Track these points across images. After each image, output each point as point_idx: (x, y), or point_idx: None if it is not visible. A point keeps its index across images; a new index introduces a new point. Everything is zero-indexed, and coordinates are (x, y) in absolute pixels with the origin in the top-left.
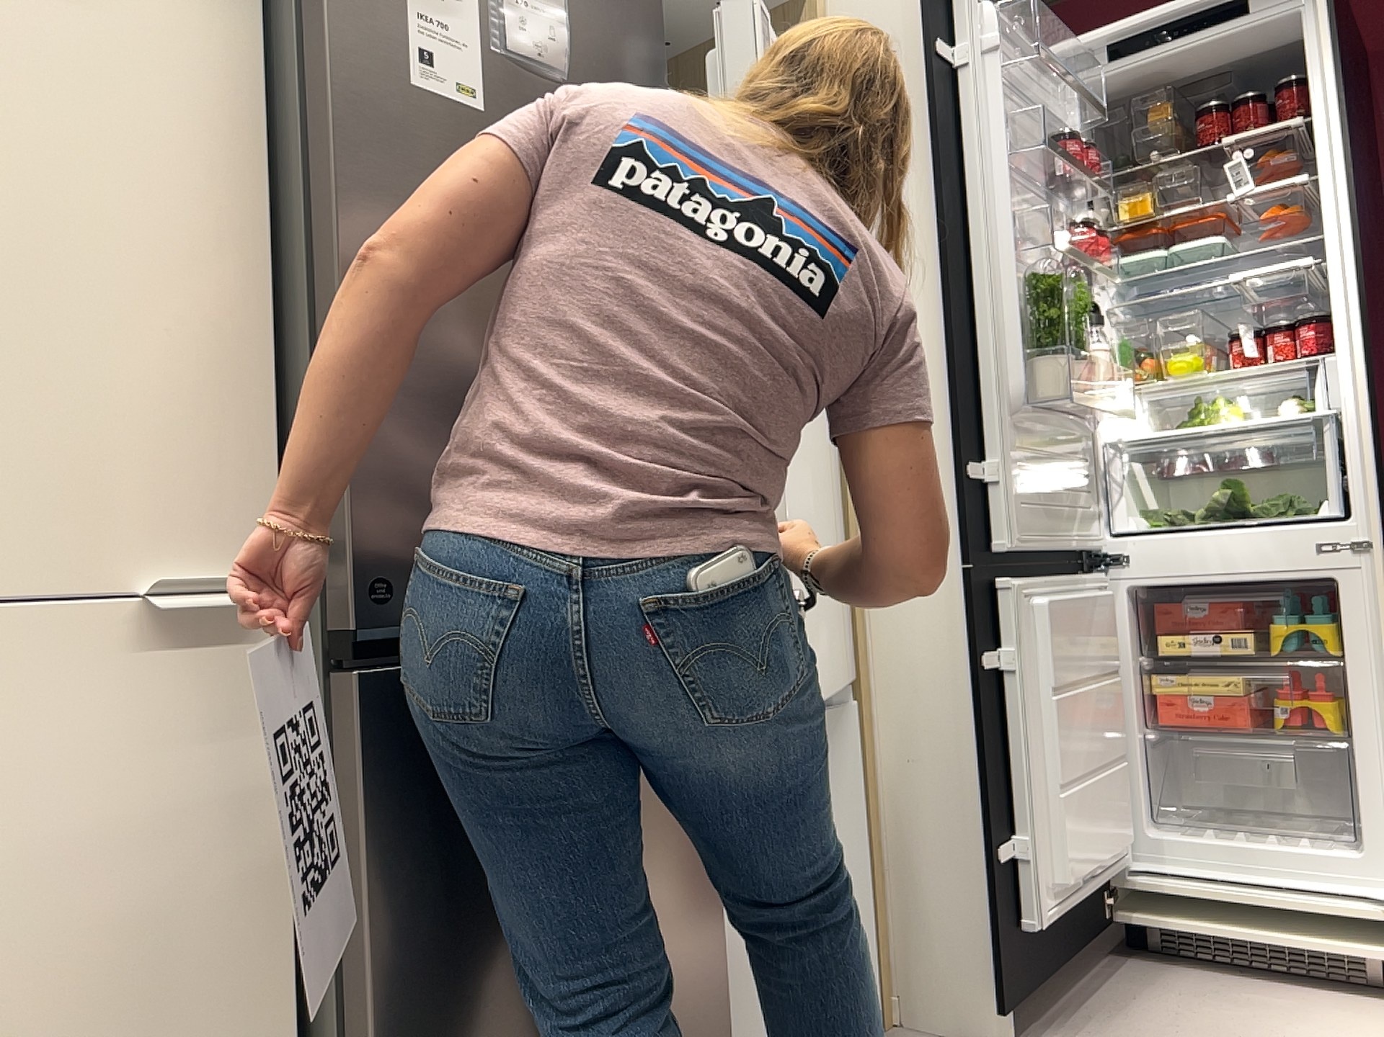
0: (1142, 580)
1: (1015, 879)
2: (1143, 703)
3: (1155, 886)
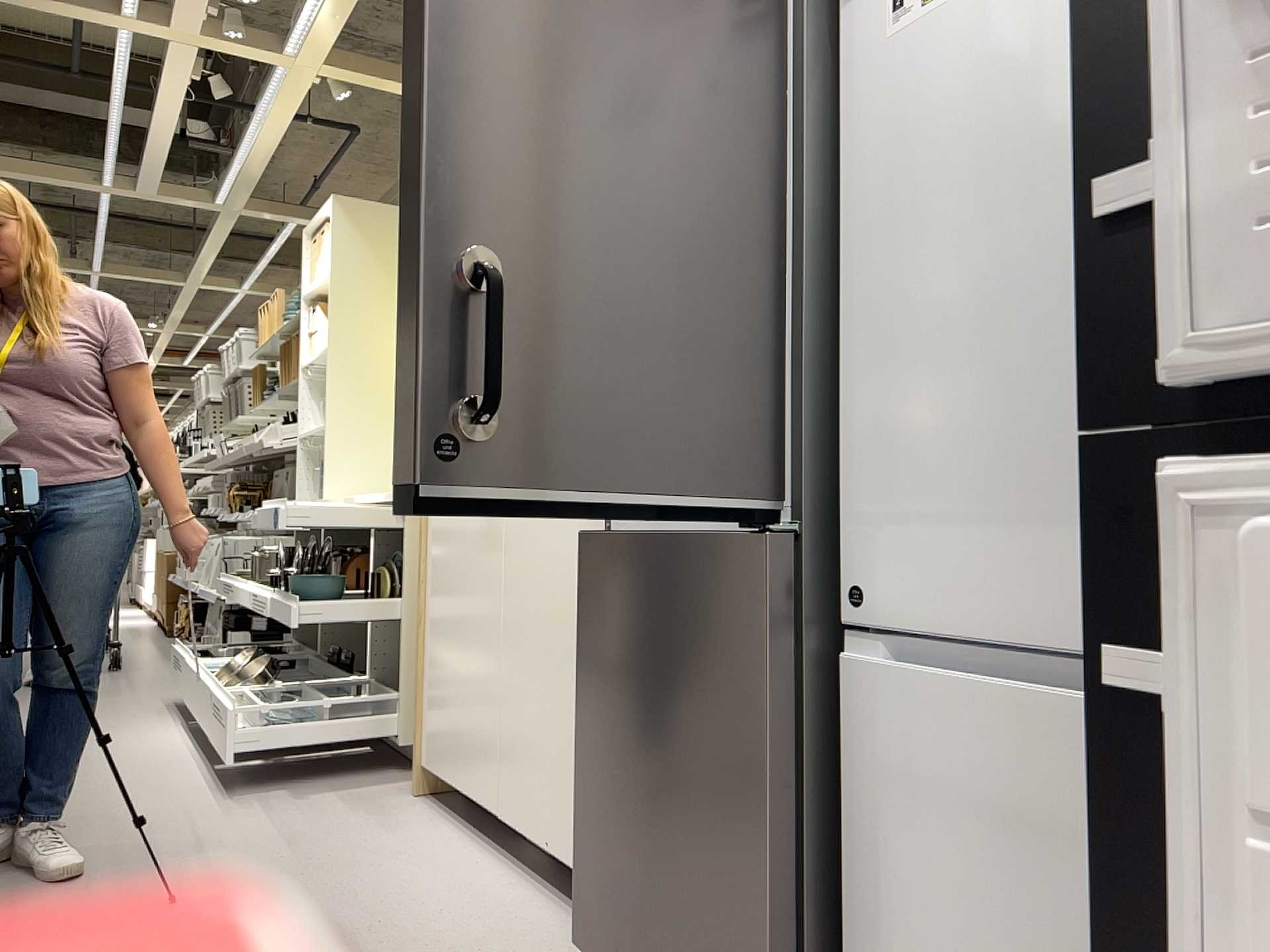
0: None
1: None
2: None
3: None
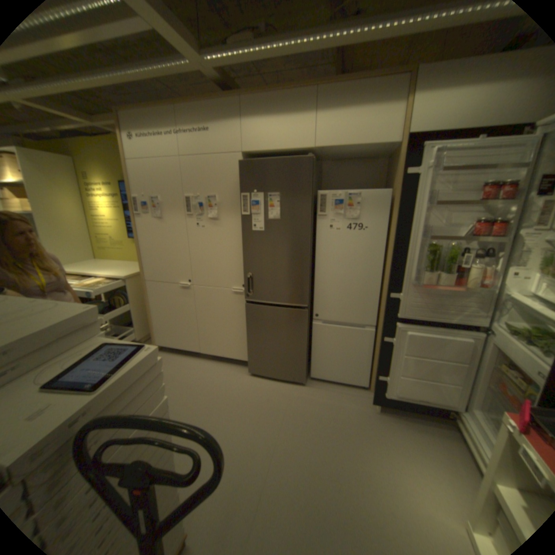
0: (496, 344)
1: (385, 385)
2: (491, 378)
3: (463, 422)
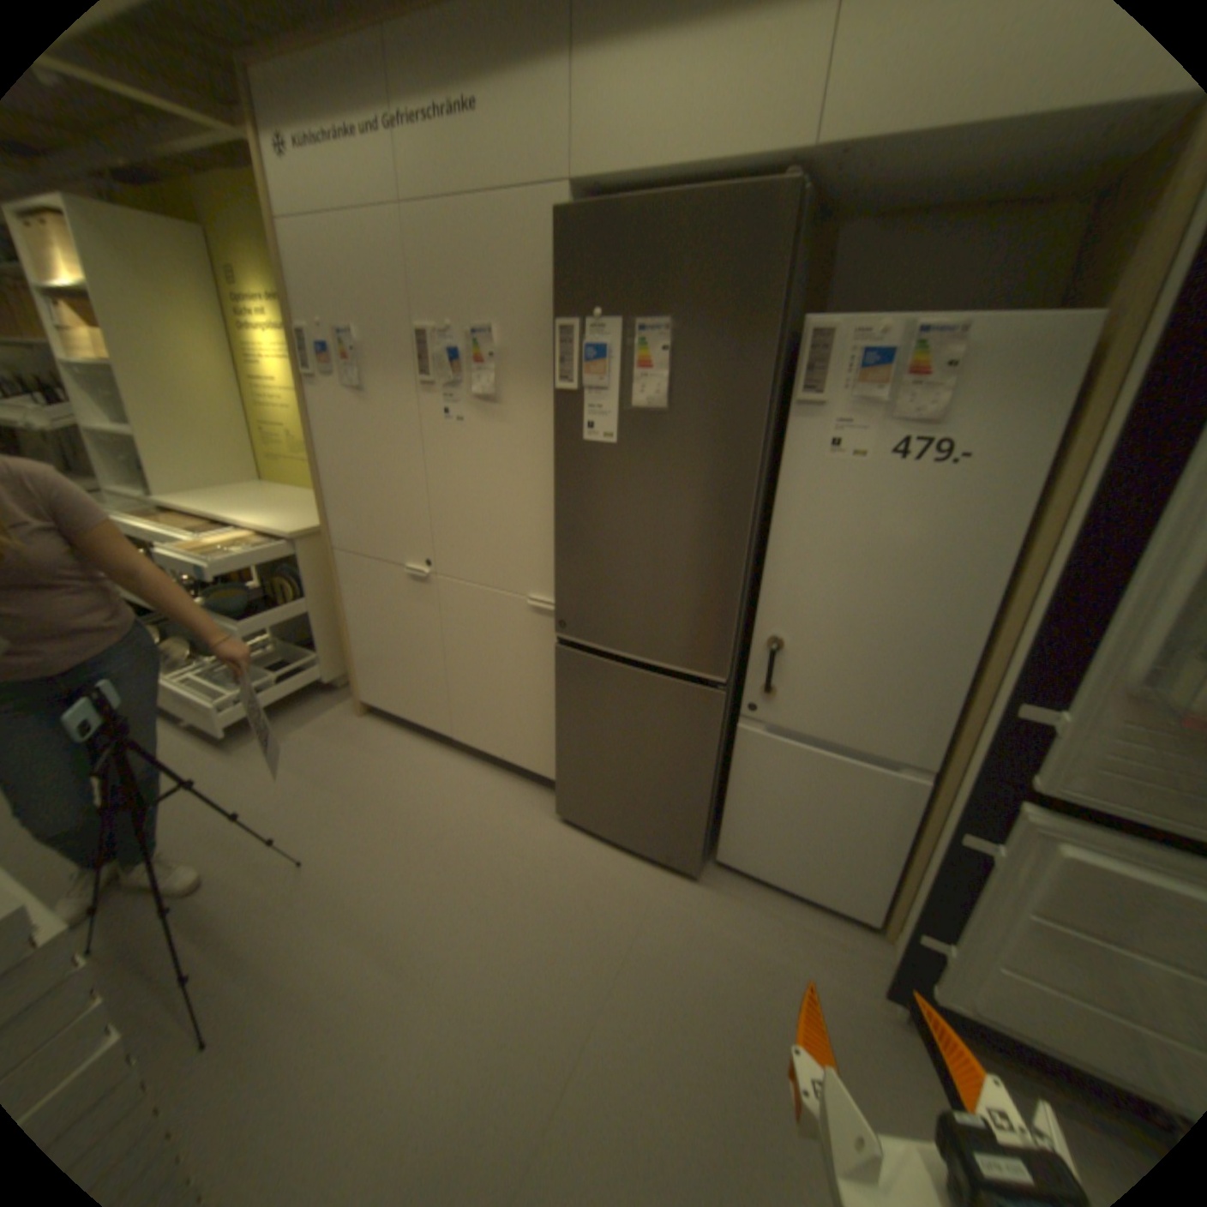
0: None
1: (941, 963)
2: None
3: None
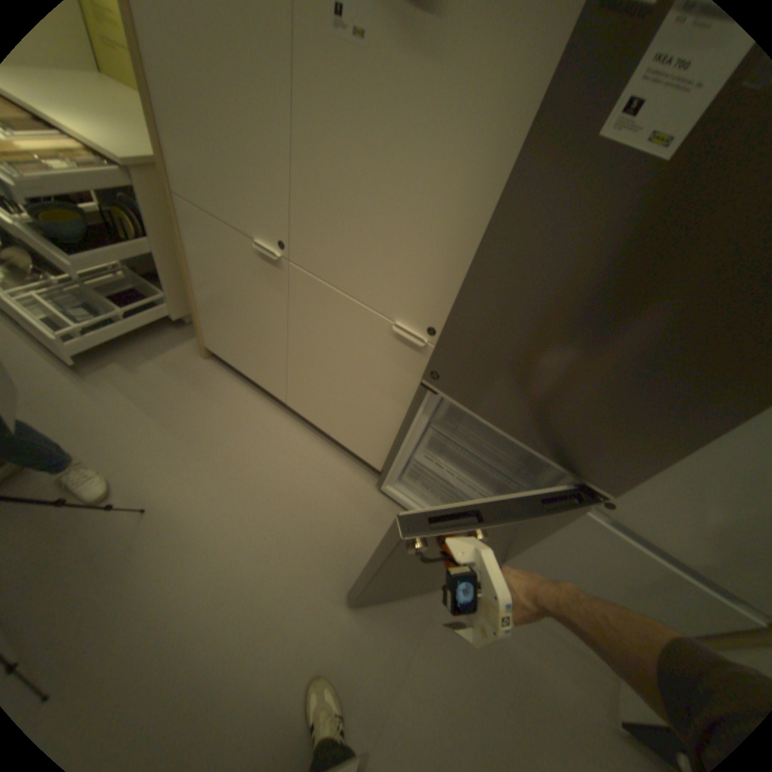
0: None
1: None
2: None
3: None
